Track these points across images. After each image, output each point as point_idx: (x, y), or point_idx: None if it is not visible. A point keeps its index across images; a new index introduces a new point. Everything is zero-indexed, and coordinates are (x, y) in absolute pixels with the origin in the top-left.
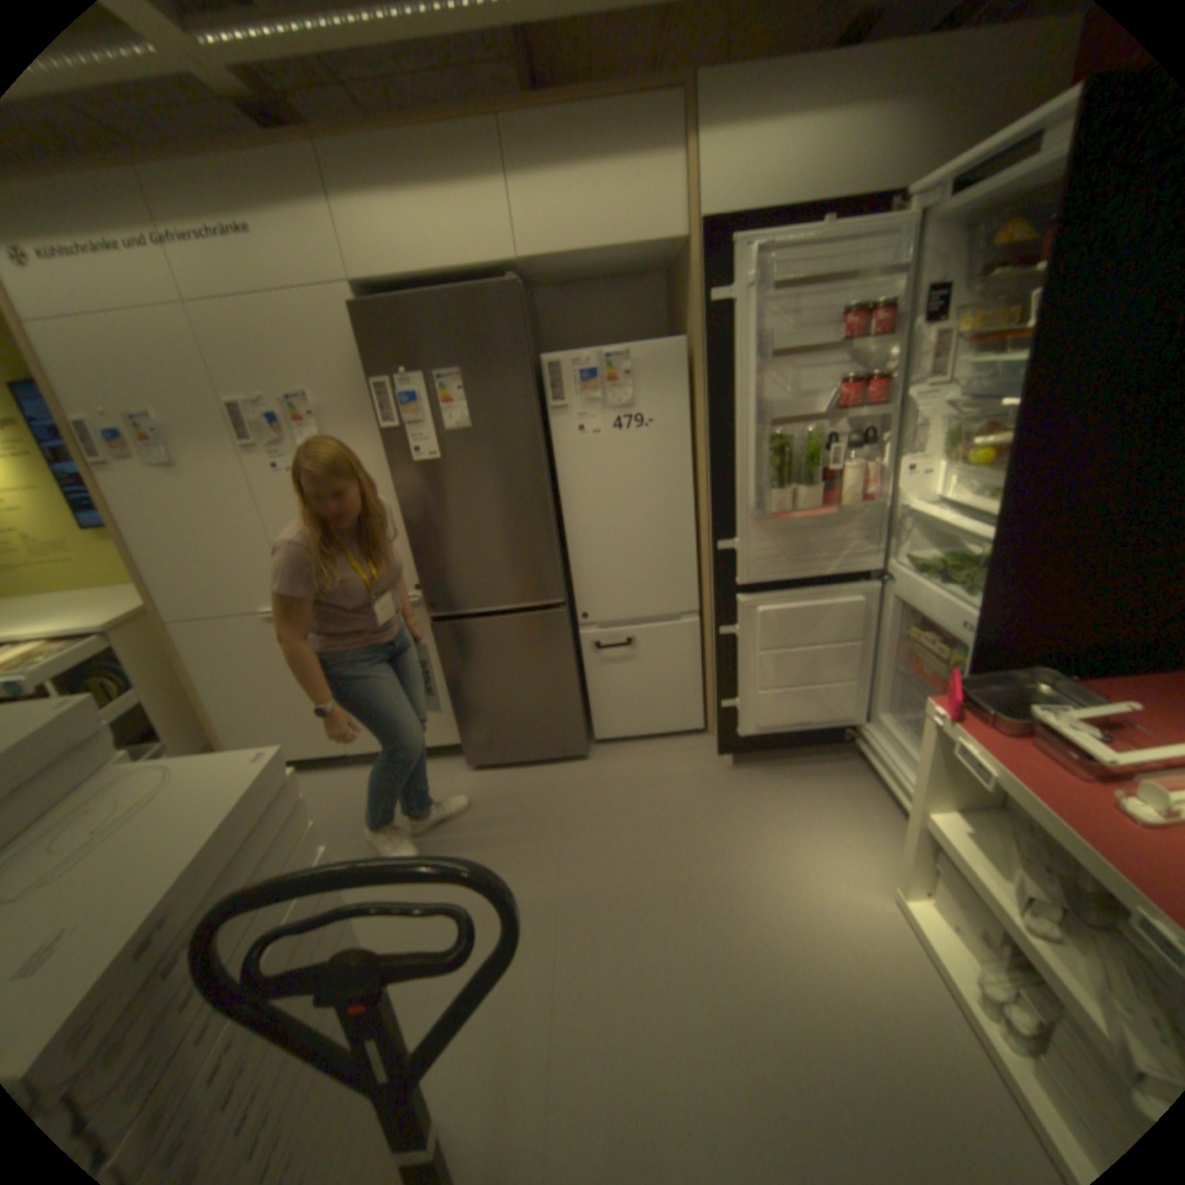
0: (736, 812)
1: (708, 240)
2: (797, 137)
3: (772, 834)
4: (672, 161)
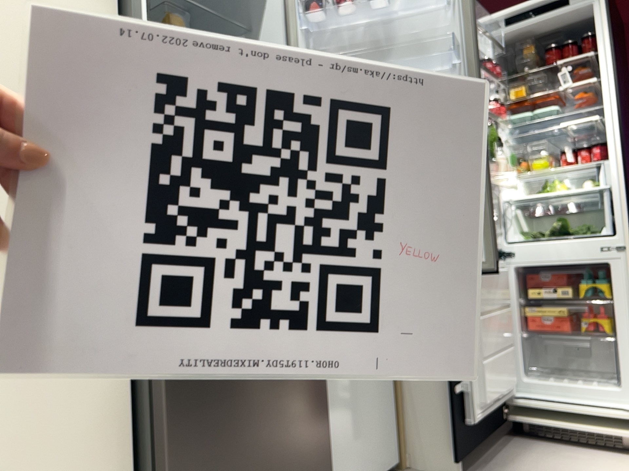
0: None
1: None
2: None
3: None
4: None
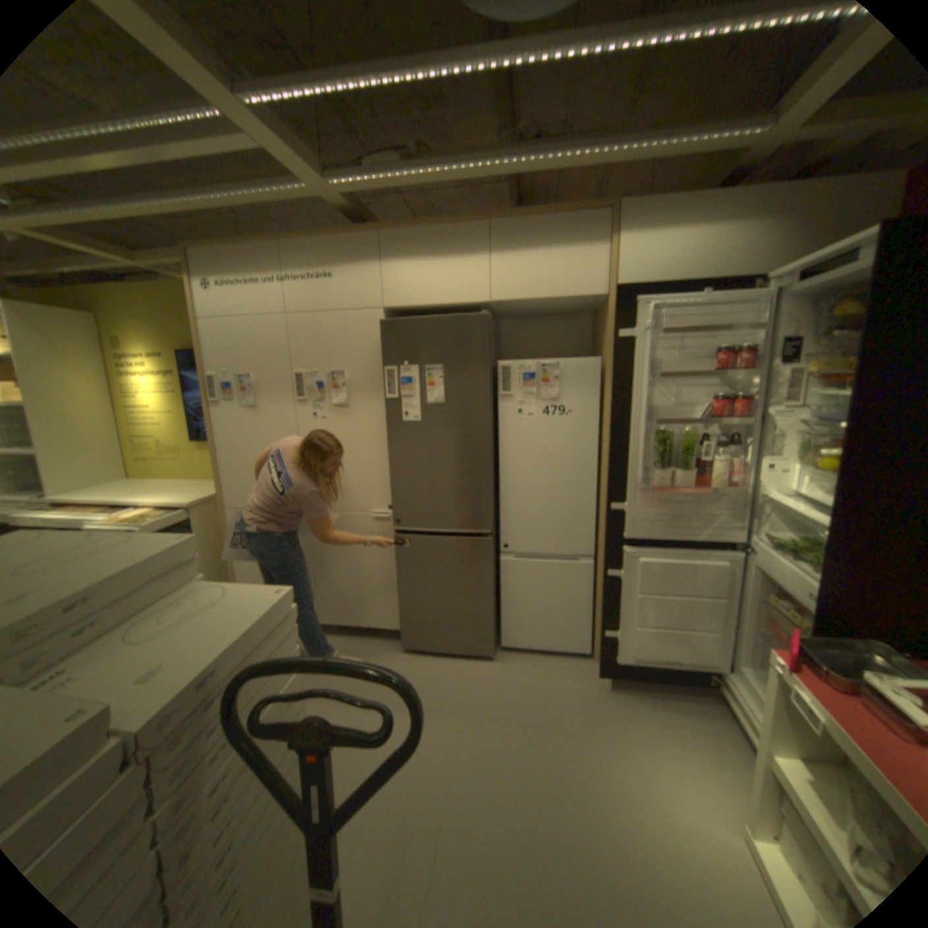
0: (610, 730)
1: (621, 298)
2: (689, 238)
3: (639, 754)
4: (601, 250)
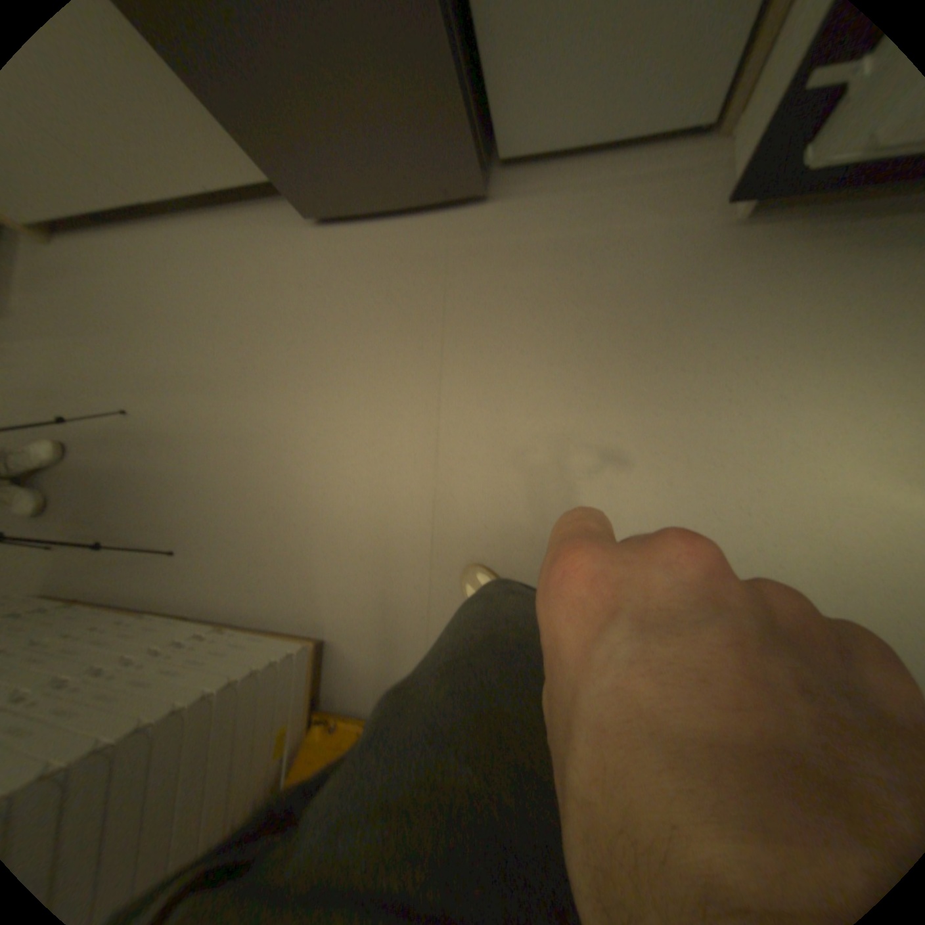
0: (729, 313)
1: None
2: None
3: (783, 358)
4: None
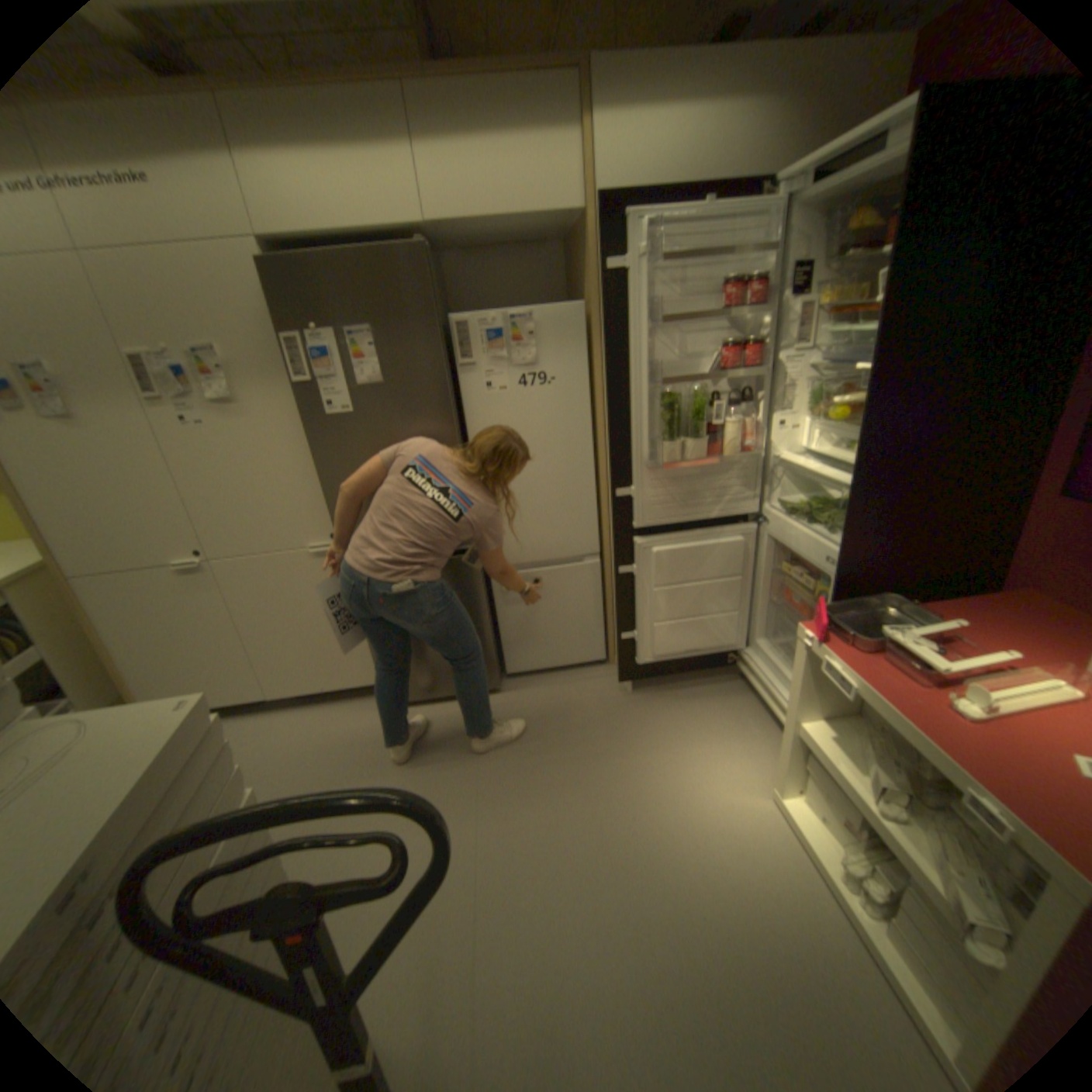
0: (636, 732)
1: (603, 213)
2: (681, 122)
3: (668, 749)
4: (569, 138)
